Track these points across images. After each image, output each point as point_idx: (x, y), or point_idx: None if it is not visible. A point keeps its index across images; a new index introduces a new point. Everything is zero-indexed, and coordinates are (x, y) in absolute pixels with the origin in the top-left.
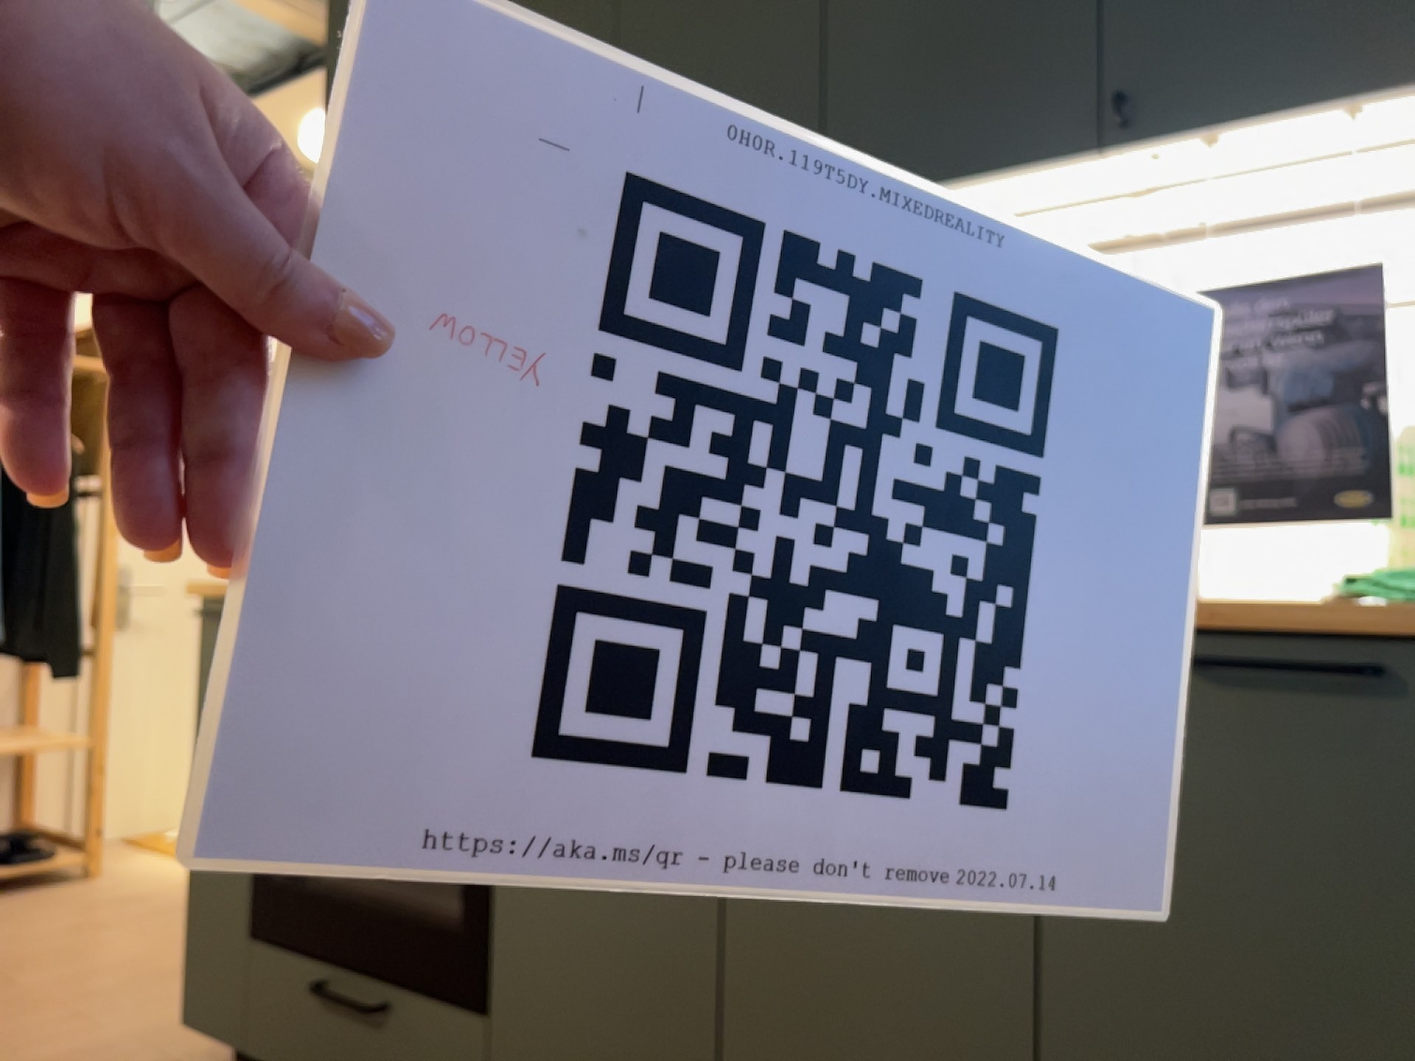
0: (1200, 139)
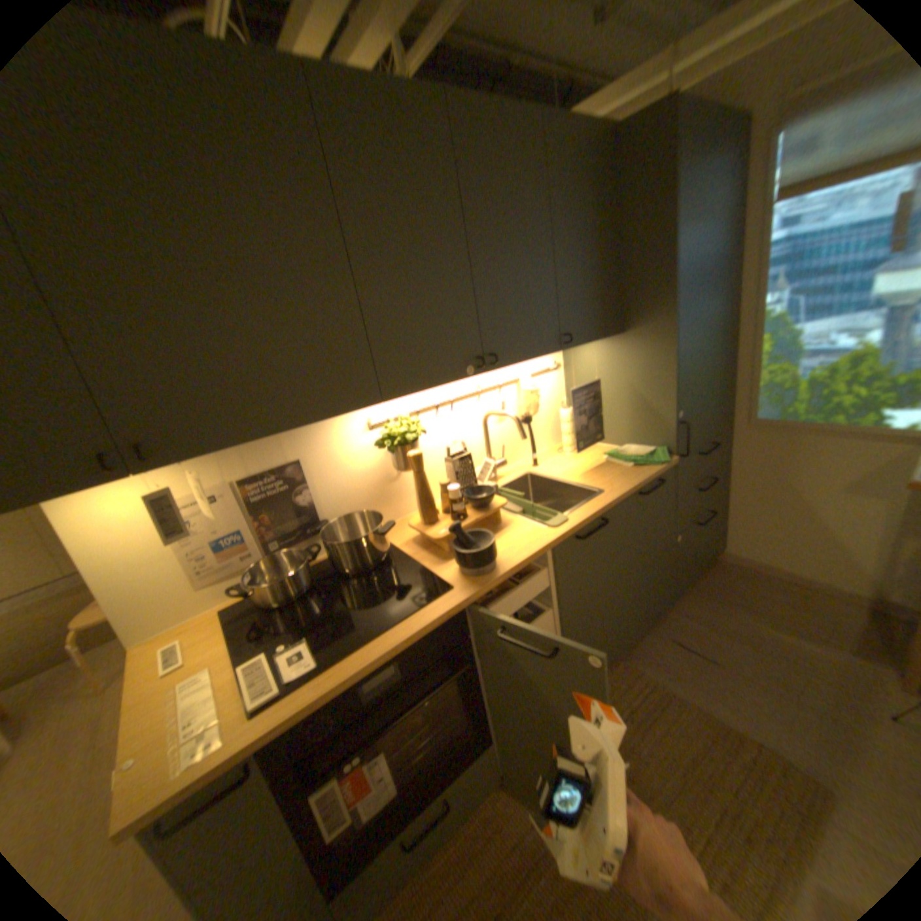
0: (572, 347)
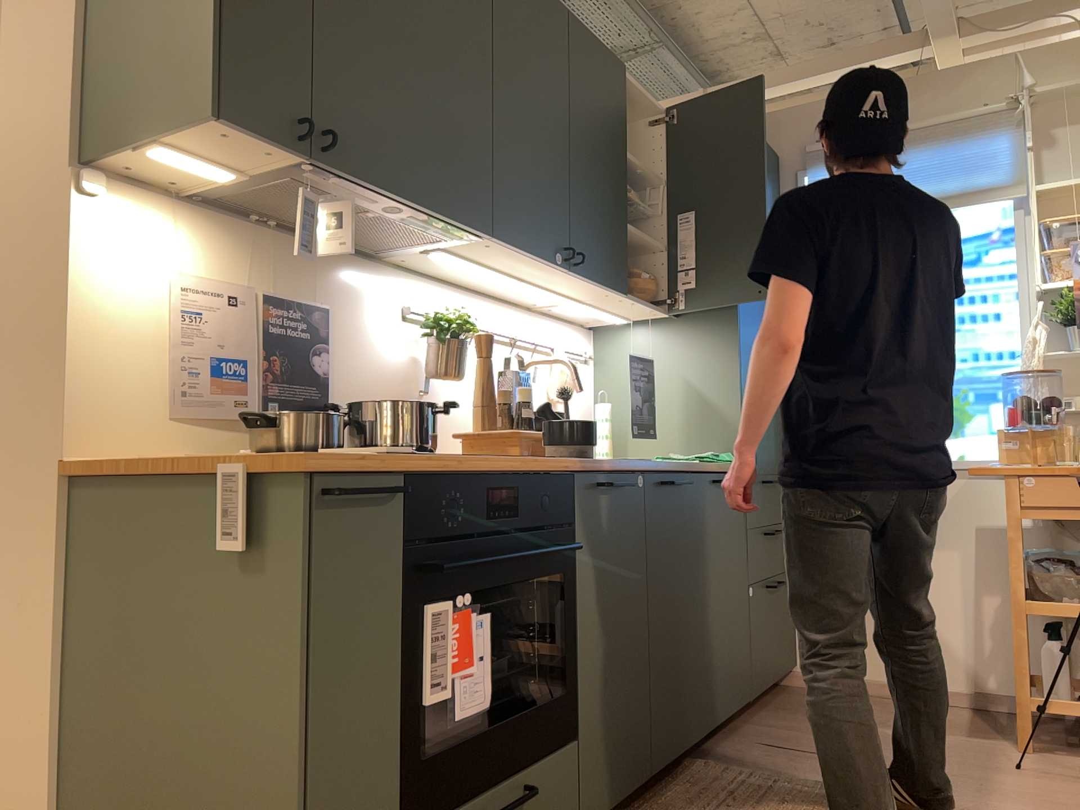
0: (636, 301)
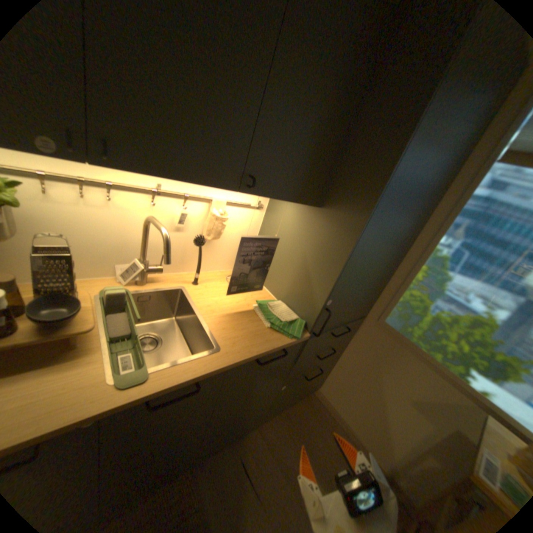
0: (261, 194)
